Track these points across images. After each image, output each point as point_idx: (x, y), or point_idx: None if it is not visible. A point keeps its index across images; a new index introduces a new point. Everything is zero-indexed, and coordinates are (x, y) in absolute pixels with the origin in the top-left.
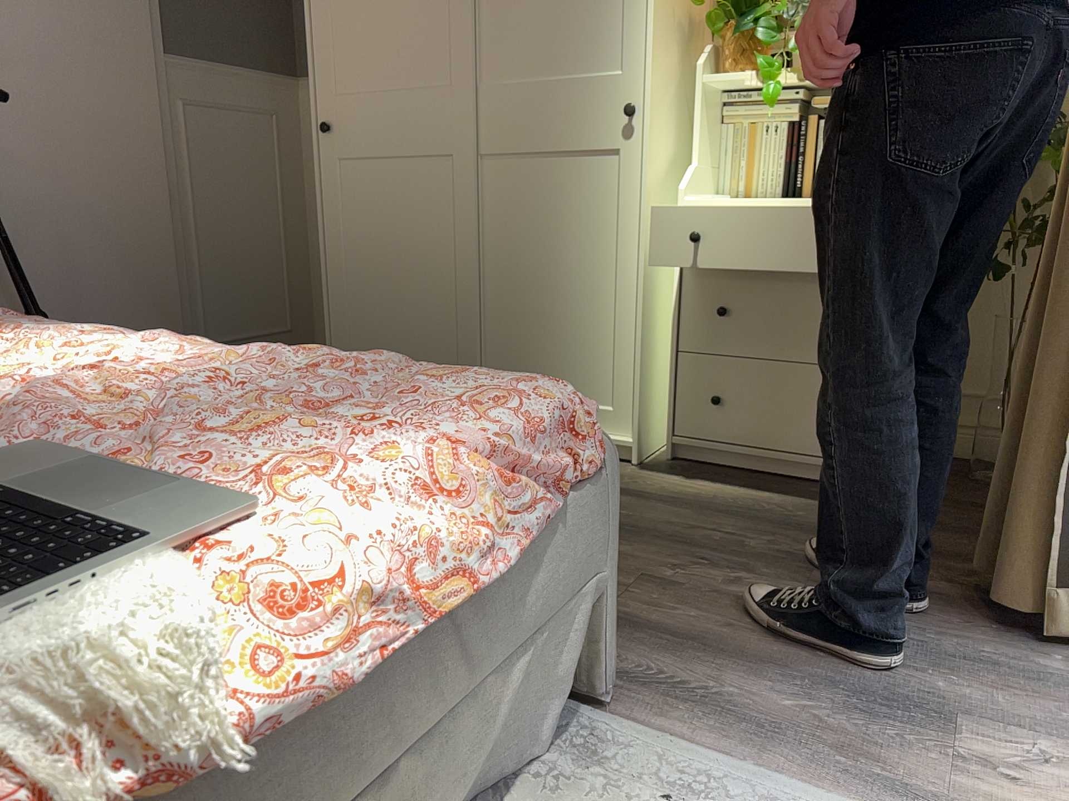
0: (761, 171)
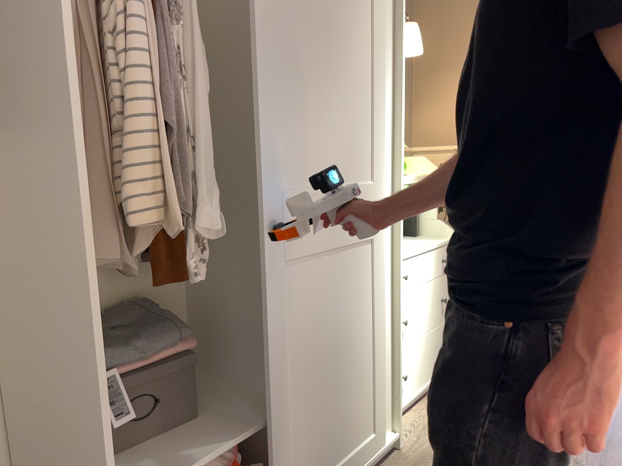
0: None
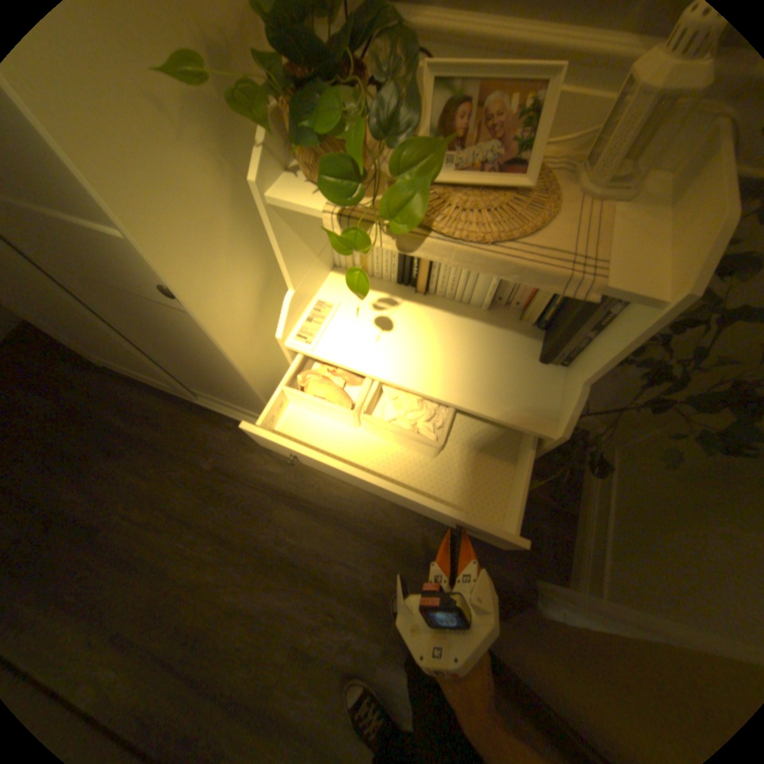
0: (374, 255)
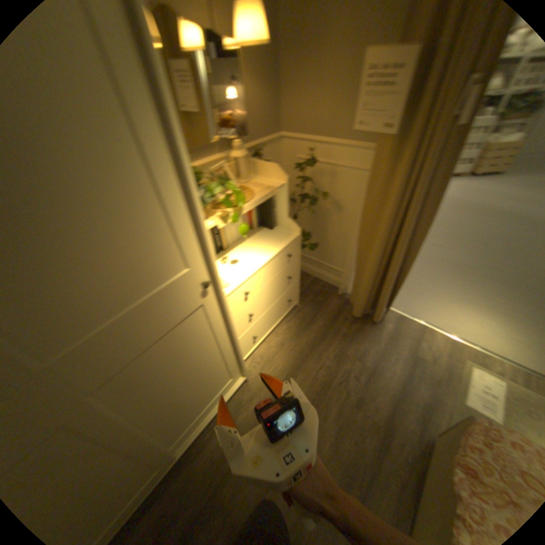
0: None
